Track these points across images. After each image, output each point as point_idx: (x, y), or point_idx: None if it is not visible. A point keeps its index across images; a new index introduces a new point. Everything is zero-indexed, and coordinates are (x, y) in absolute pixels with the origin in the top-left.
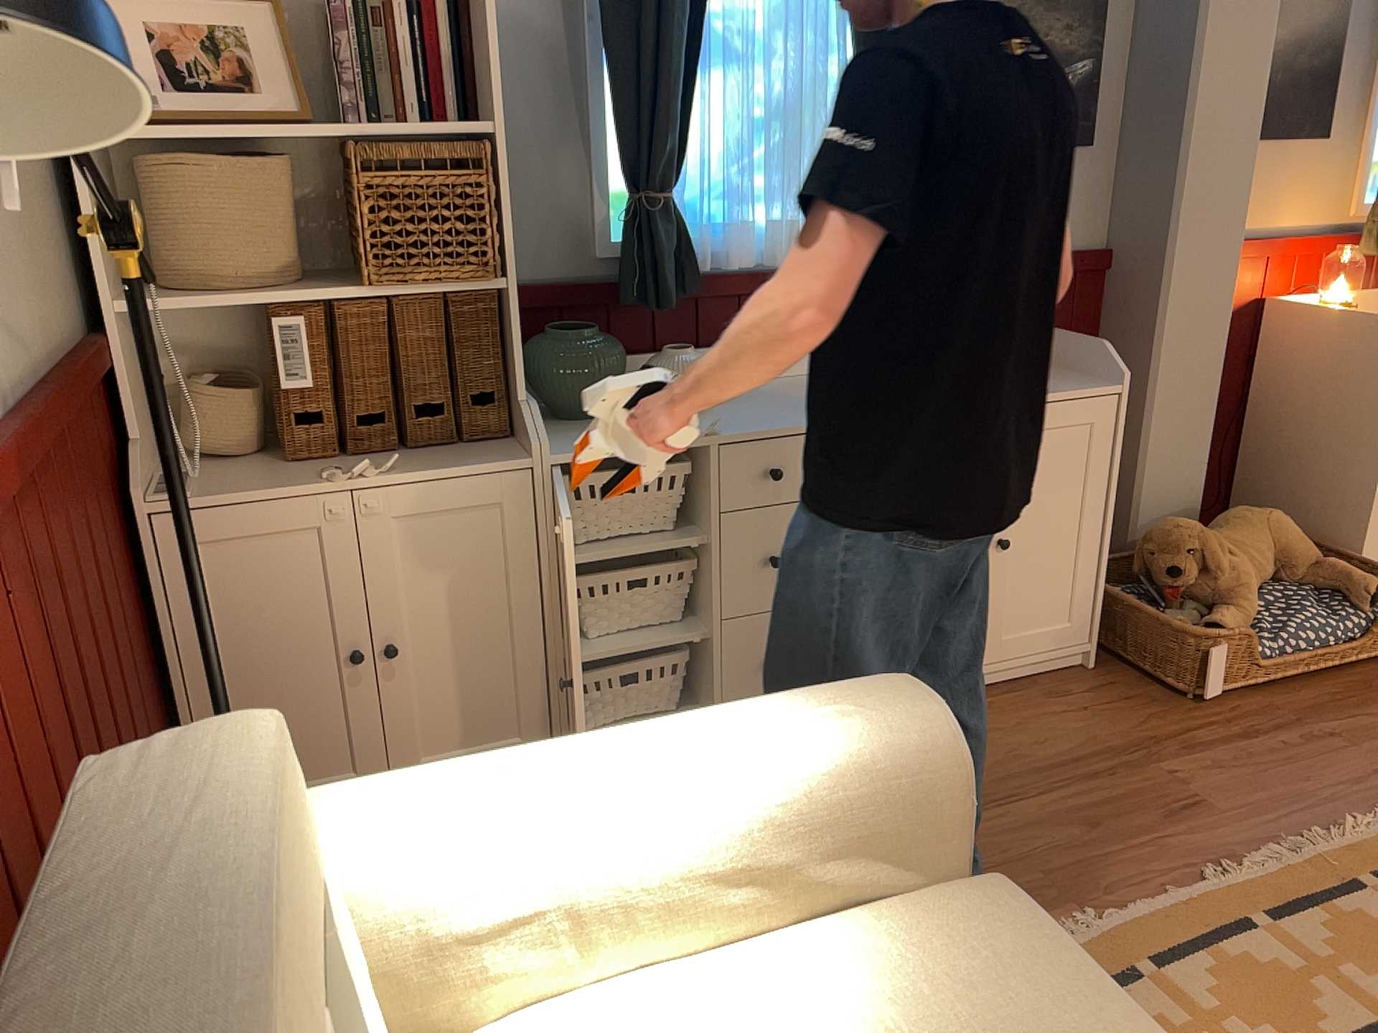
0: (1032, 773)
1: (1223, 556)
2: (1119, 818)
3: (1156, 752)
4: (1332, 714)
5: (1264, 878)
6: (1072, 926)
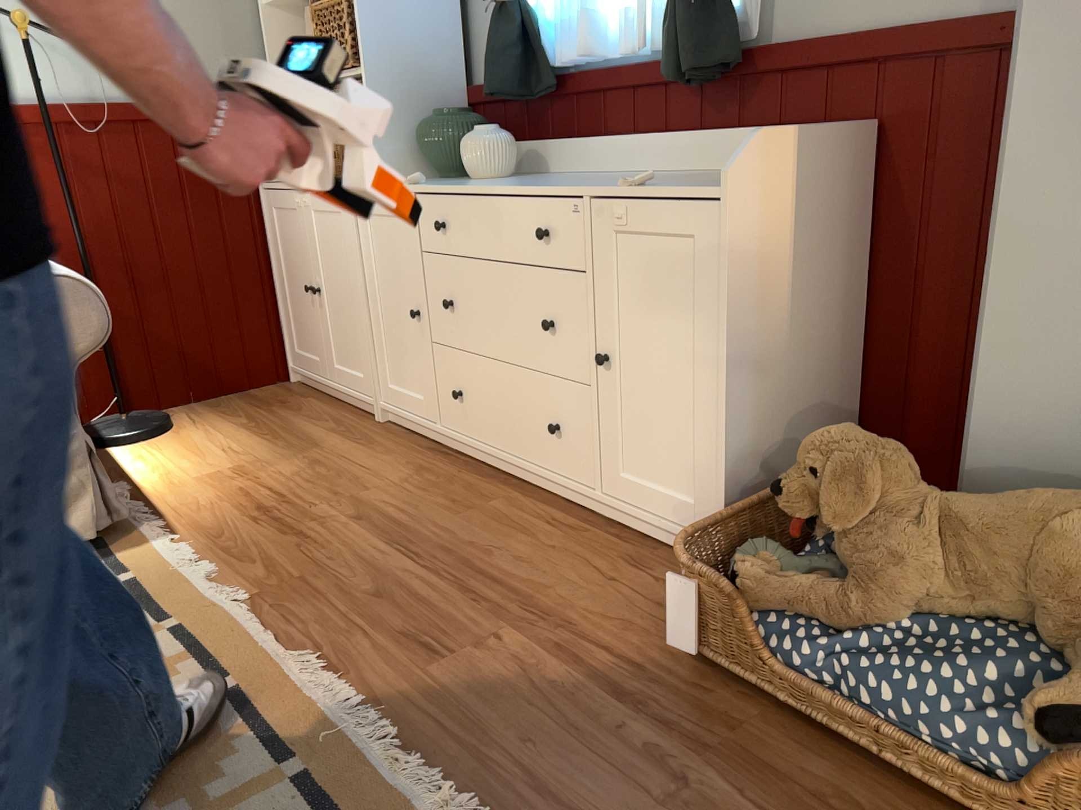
0: (461, 561)
1: (898, 515)
2: (393, 608)
3: (537, 626)
4: (757, 789)
5: (296, 688)
6: (231, 592)
